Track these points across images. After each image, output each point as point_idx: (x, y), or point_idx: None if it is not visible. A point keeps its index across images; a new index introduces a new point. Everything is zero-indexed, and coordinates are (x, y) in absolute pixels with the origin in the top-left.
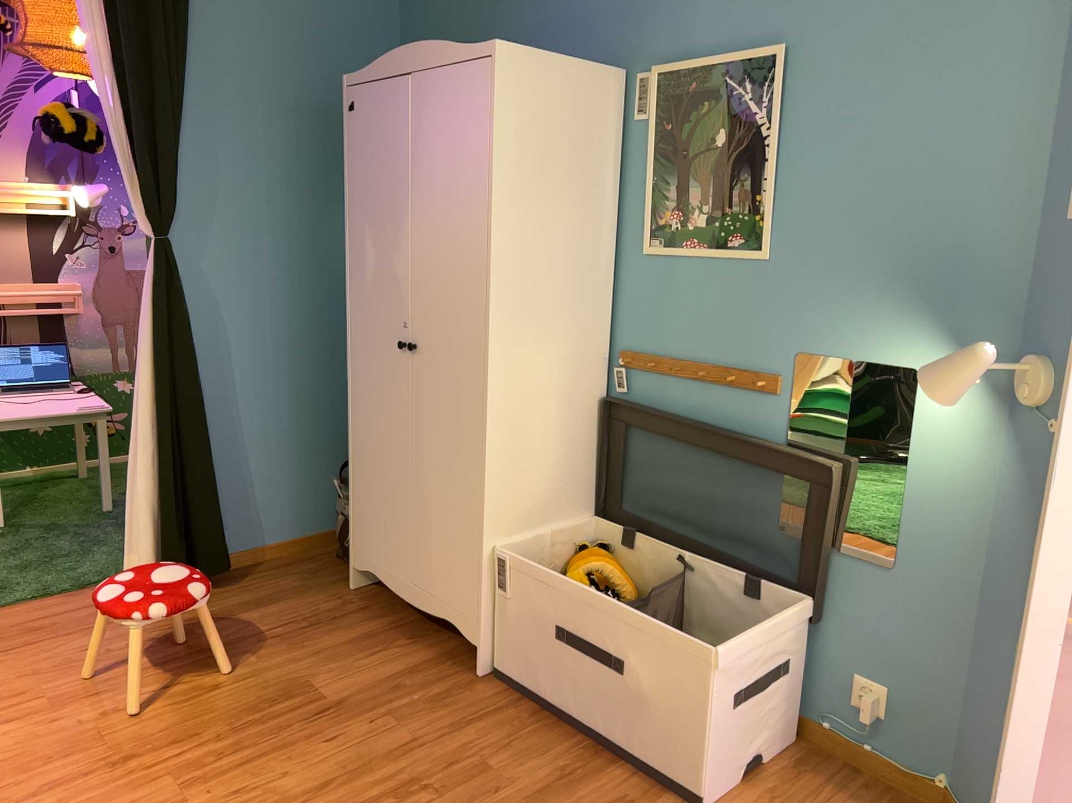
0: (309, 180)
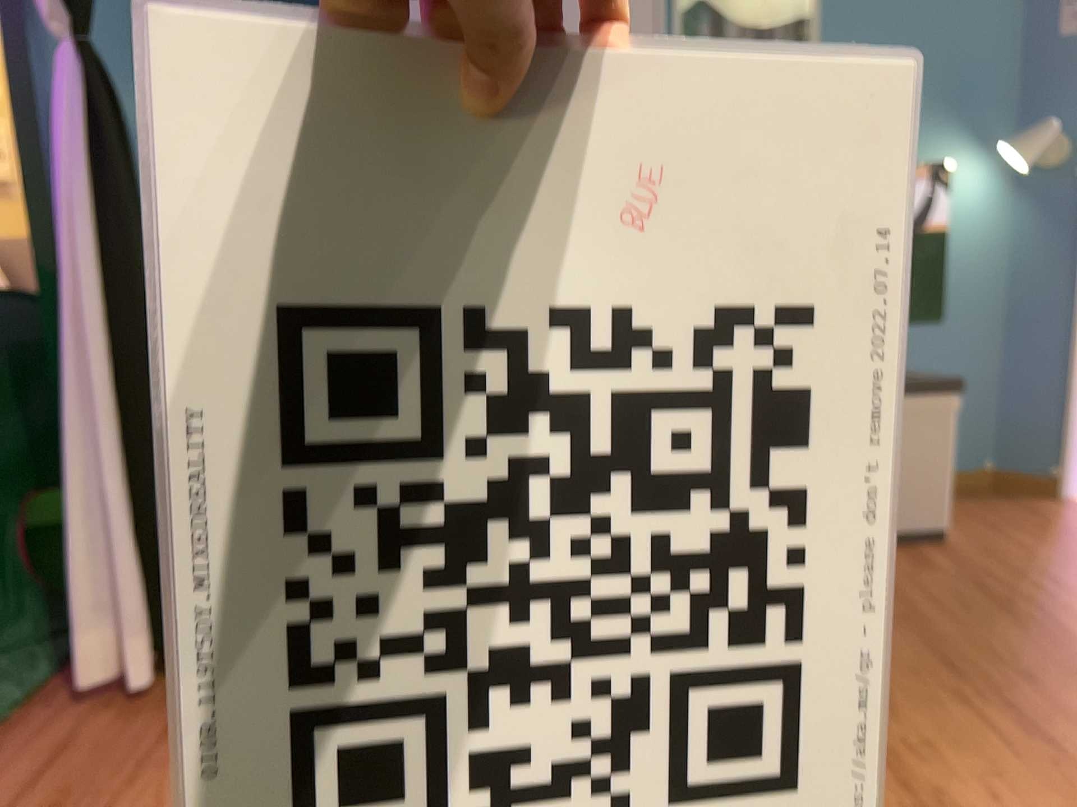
0: None
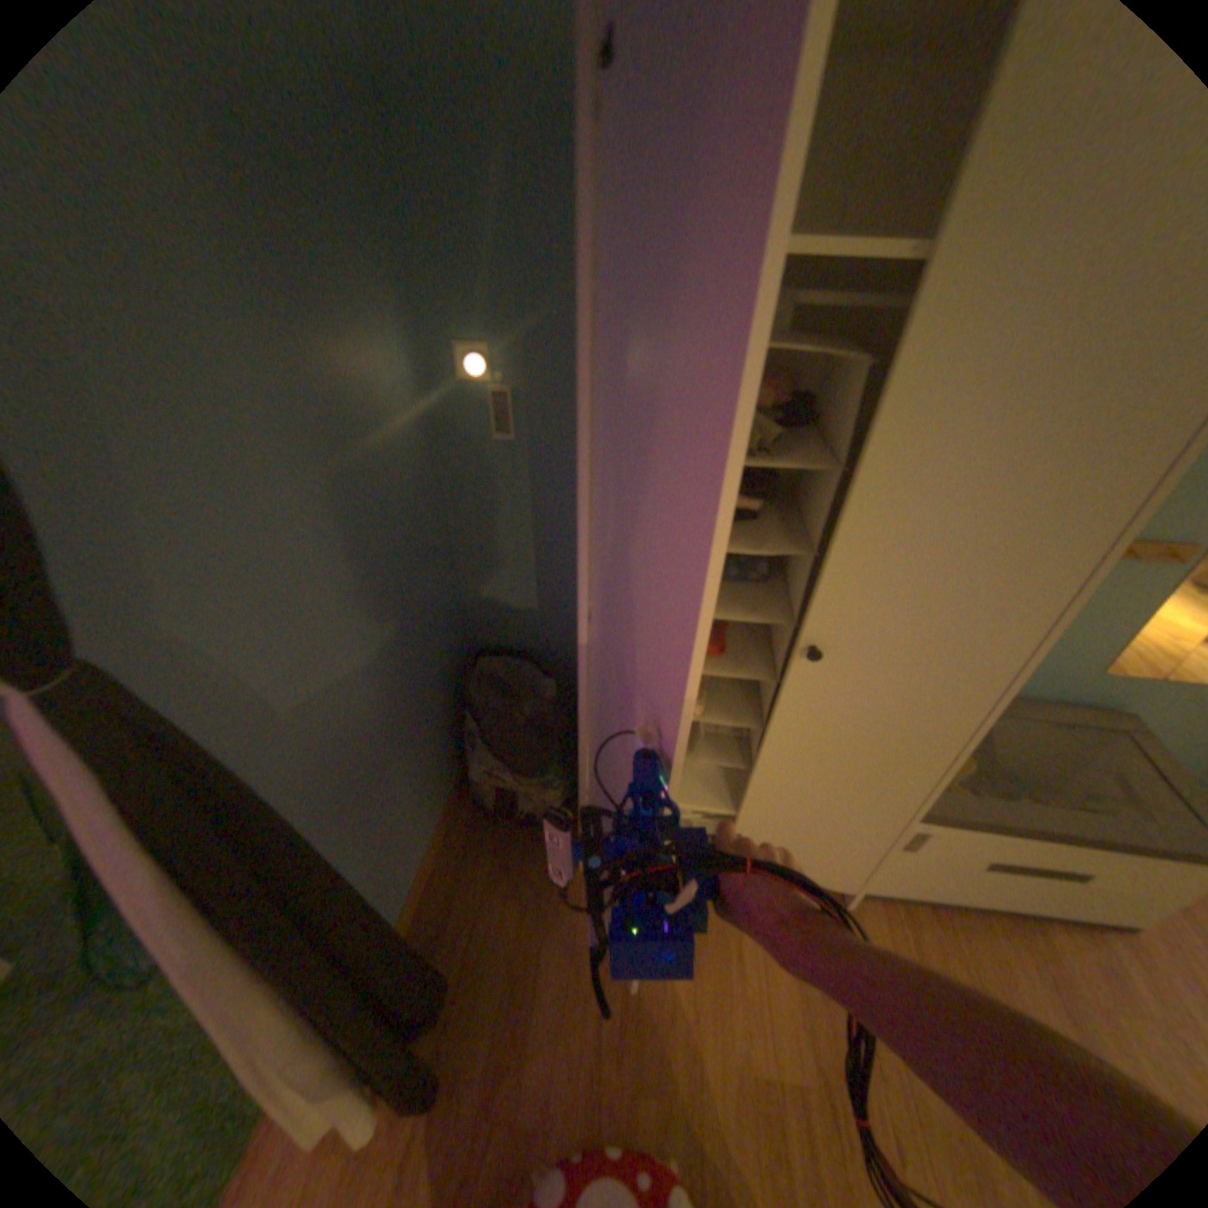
0: (281, 268)
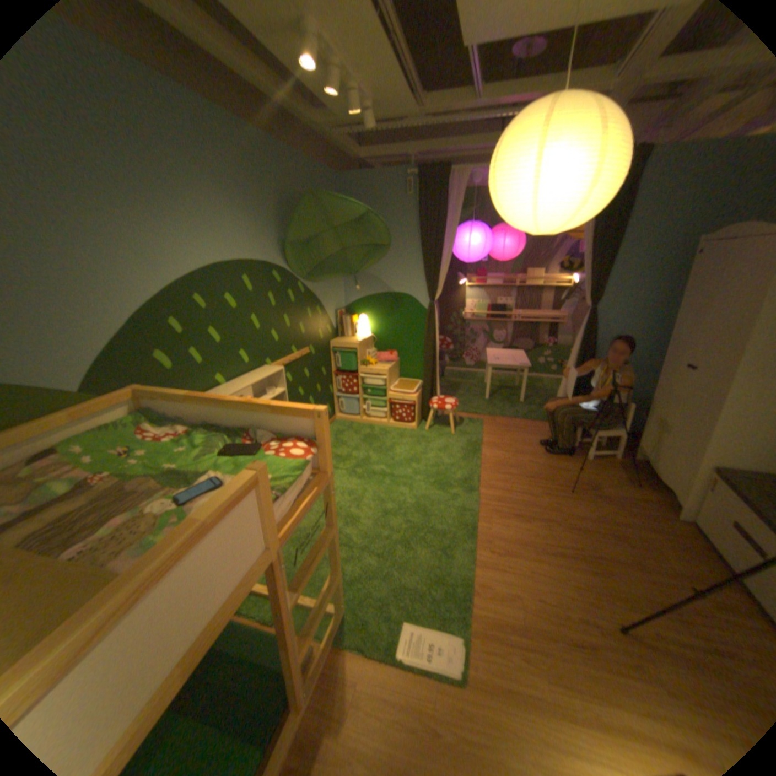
0: (673, 281)
